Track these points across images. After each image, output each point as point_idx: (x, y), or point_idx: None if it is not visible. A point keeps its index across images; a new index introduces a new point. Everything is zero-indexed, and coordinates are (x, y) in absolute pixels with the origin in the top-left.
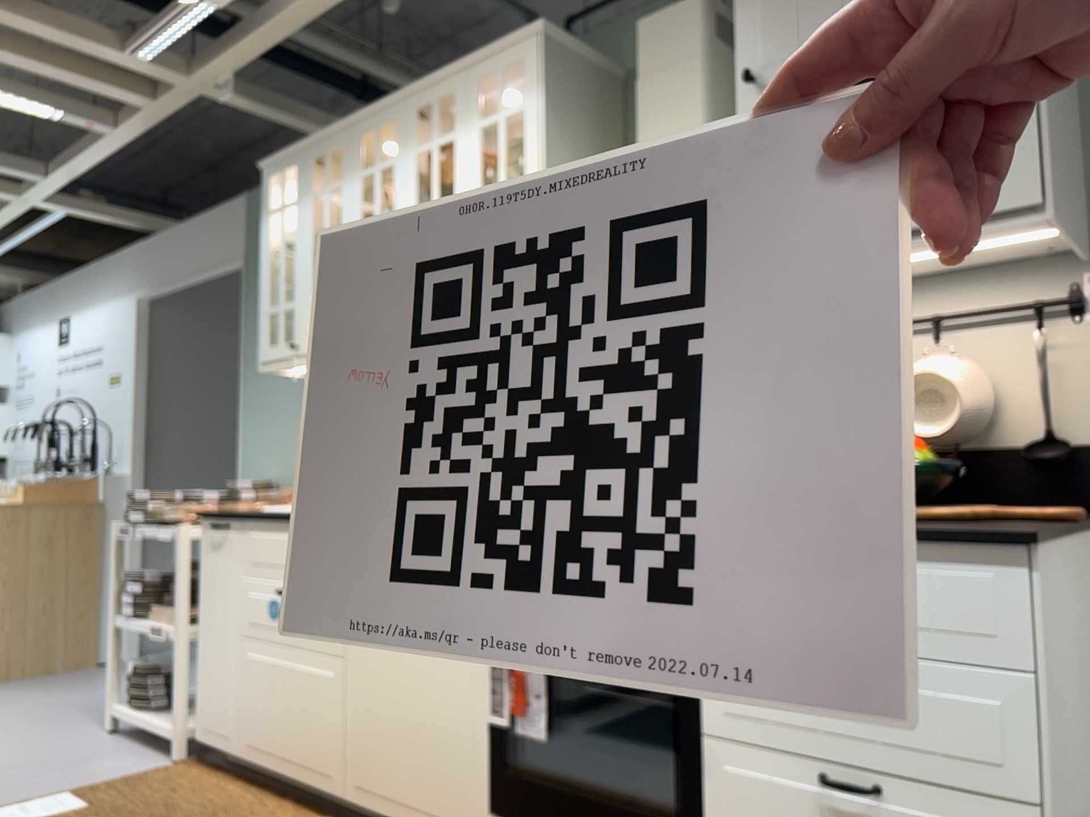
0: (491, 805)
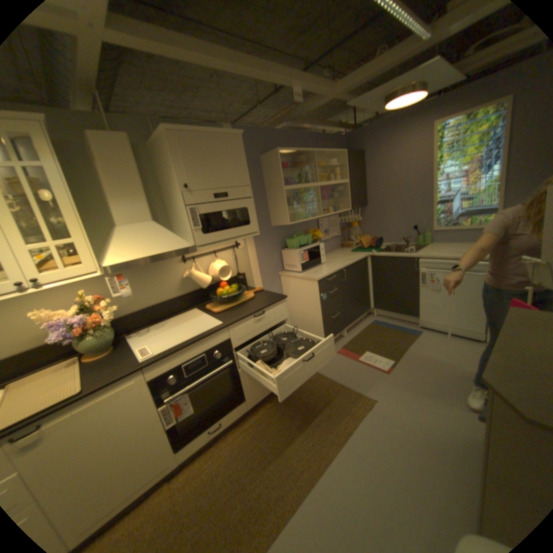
0: (172, 451)
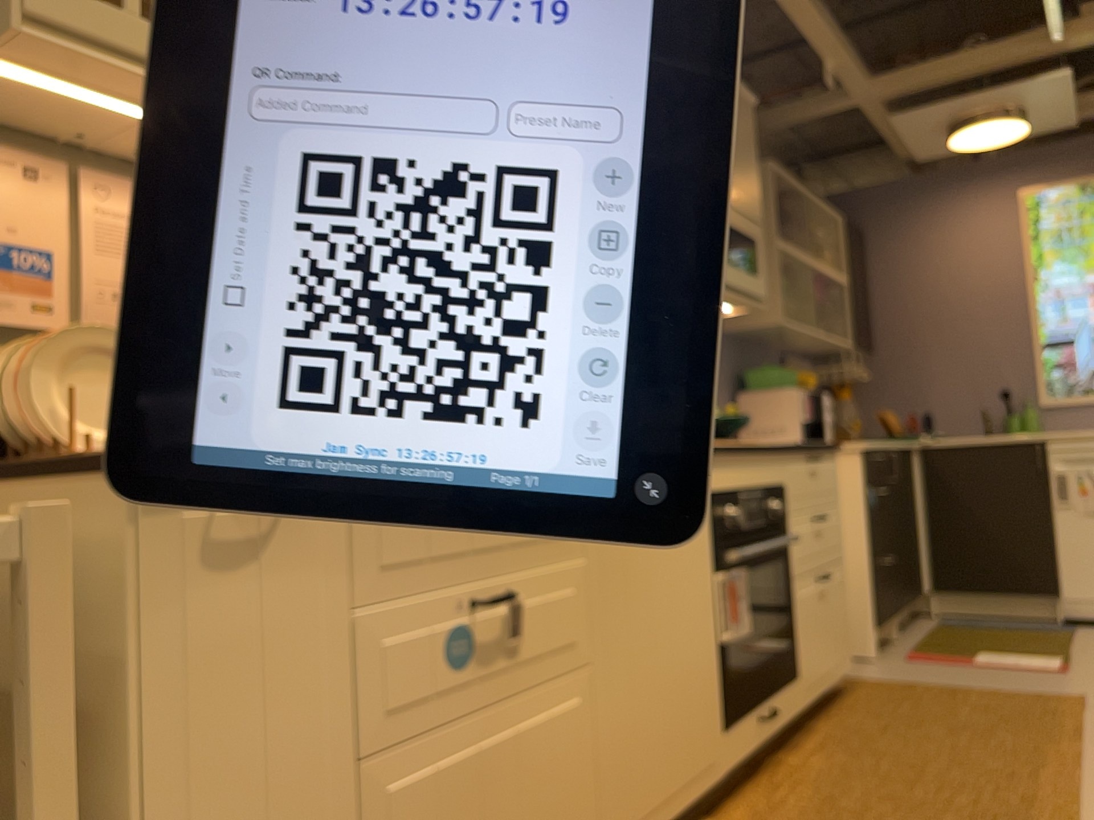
0: (721, 722)
